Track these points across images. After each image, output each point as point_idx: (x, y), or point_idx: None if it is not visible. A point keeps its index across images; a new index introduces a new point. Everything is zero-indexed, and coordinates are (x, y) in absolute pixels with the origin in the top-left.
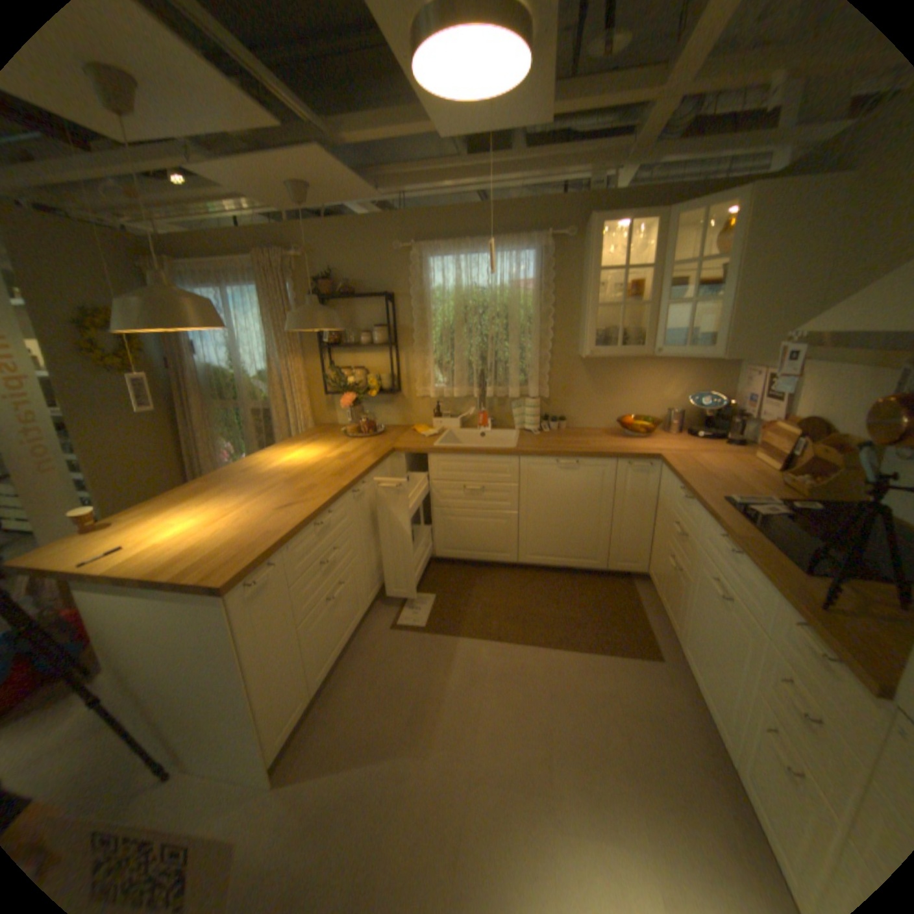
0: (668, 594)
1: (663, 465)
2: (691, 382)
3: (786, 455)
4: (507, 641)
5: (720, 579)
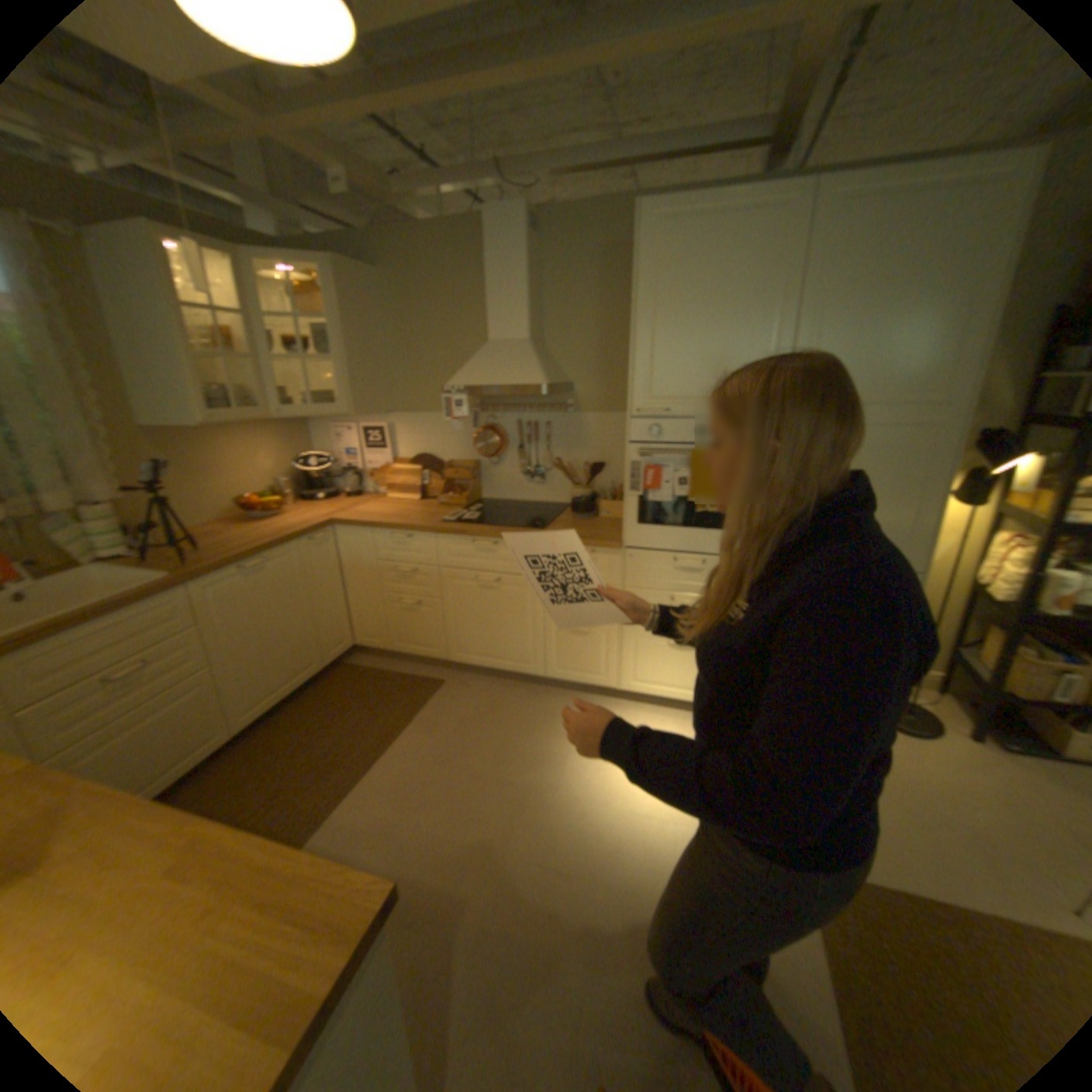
0: (406, 636)
1: (339, 529)
2: (280, 448)
3: (420, 487)
4: (349, 789)
5: (479, 575)
